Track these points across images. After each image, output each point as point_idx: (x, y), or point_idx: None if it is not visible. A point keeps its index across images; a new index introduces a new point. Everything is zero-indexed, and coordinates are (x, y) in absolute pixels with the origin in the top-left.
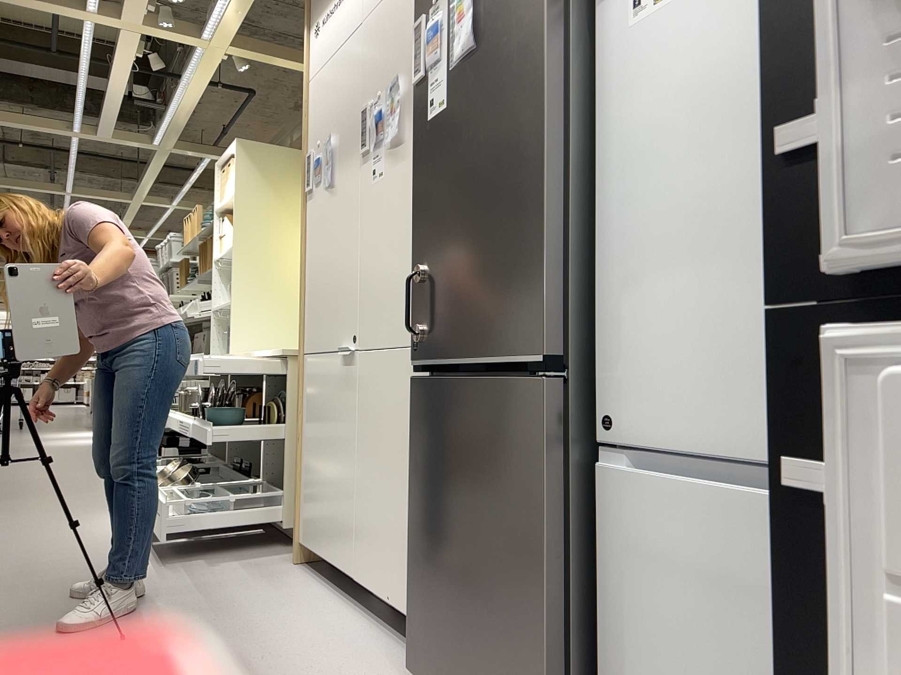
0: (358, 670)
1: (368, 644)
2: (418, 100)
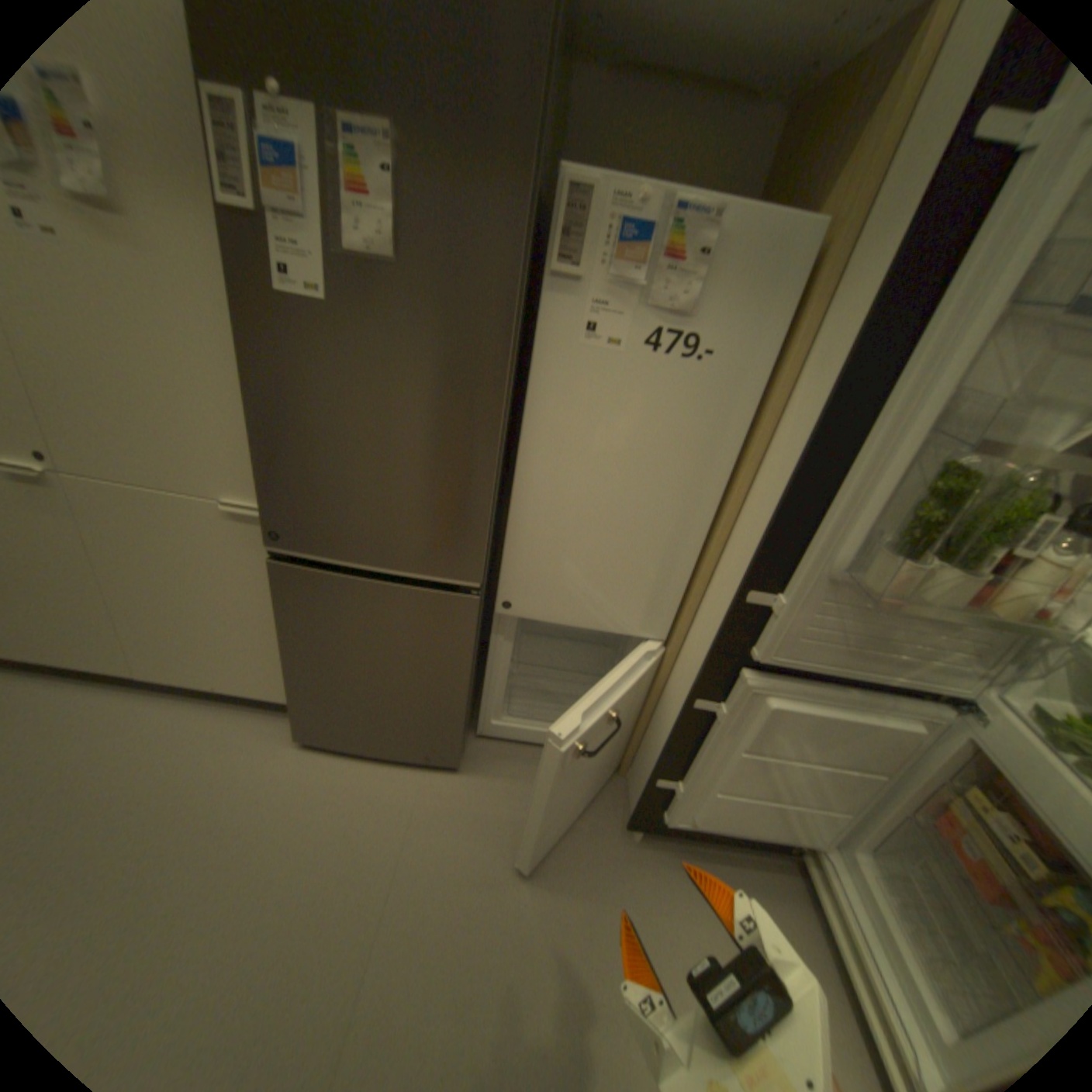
0: (237, 757)
1: (211, 726)
2: (233, 232)
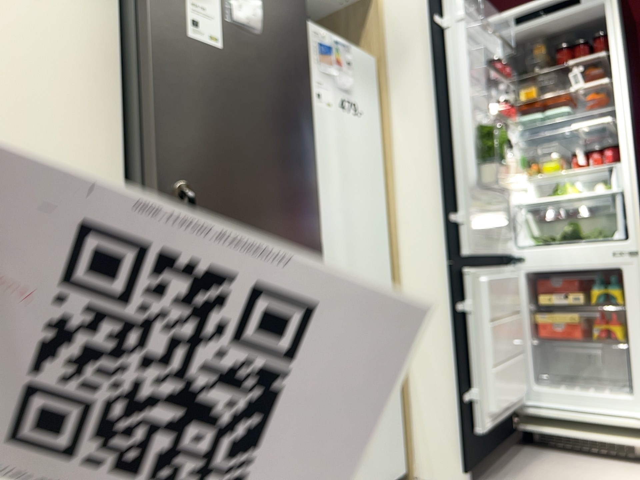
0: None
1: None
2: None
